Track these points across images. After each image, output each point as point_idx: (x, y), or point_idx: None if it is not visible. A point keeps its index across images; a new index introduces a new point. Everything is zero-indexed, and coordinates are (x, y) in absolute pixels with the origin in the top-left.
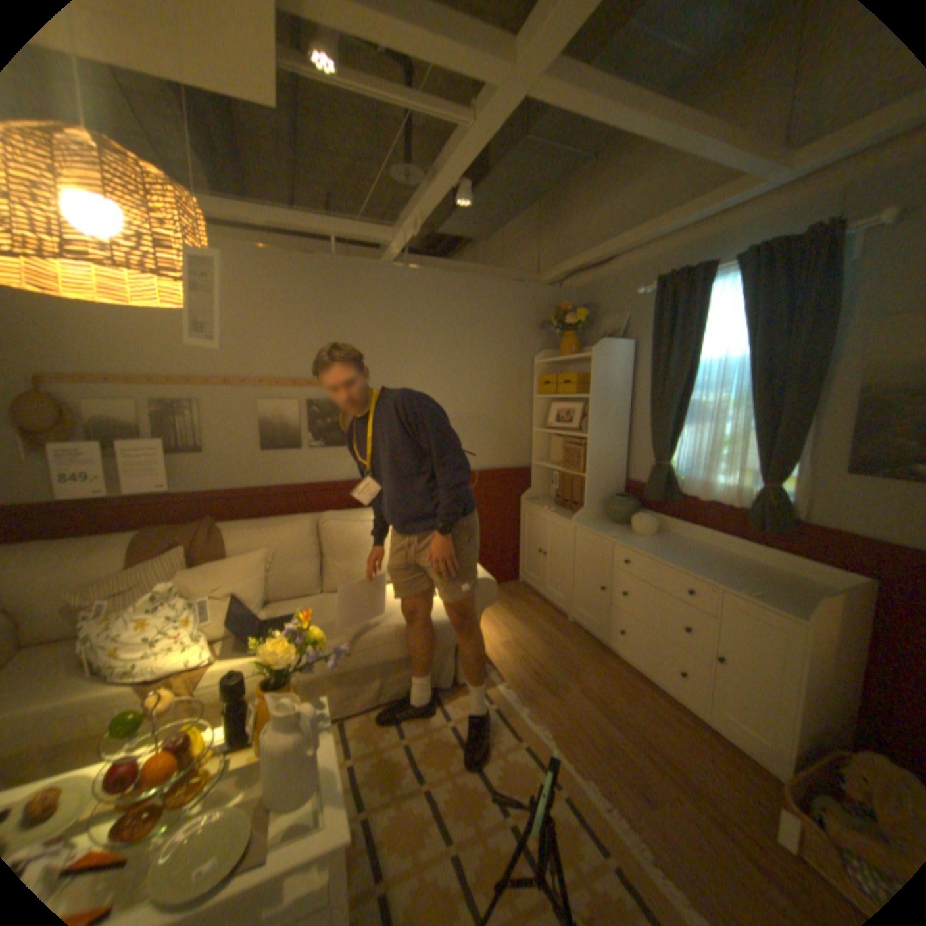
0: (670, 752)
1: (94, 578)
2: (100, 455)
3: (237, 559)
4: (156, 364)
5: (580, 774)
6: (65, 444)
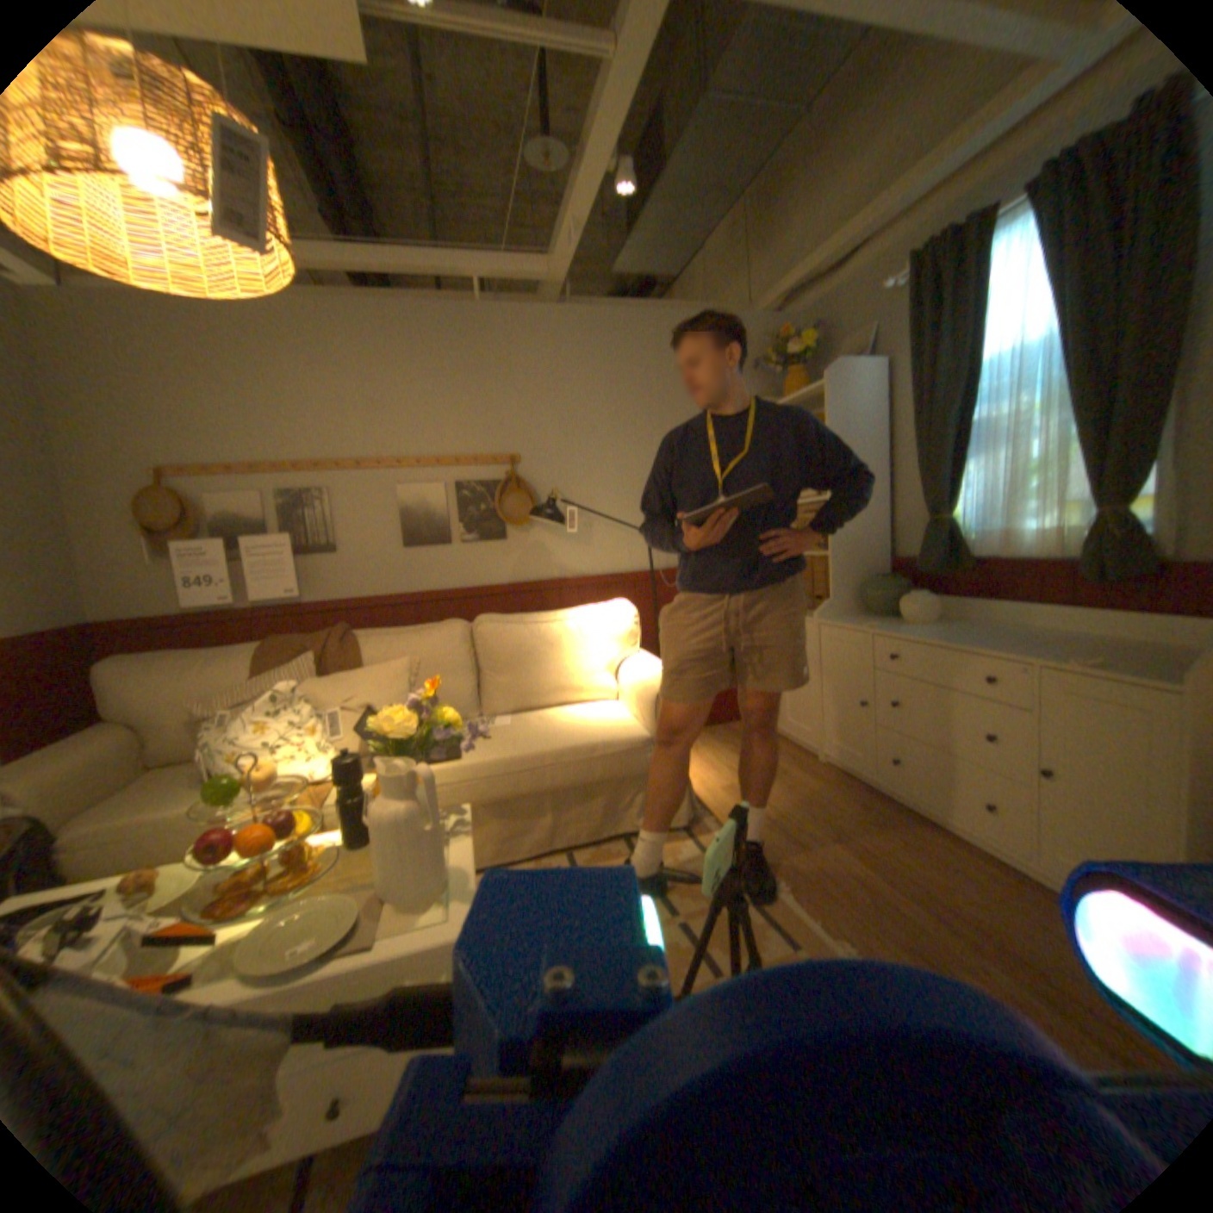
0: (973, 912)
1: (217, 687)
2: (224, 552)
3: (374, 666)
4: (281, 446)
5: (829, 933)
6: (188, 541)
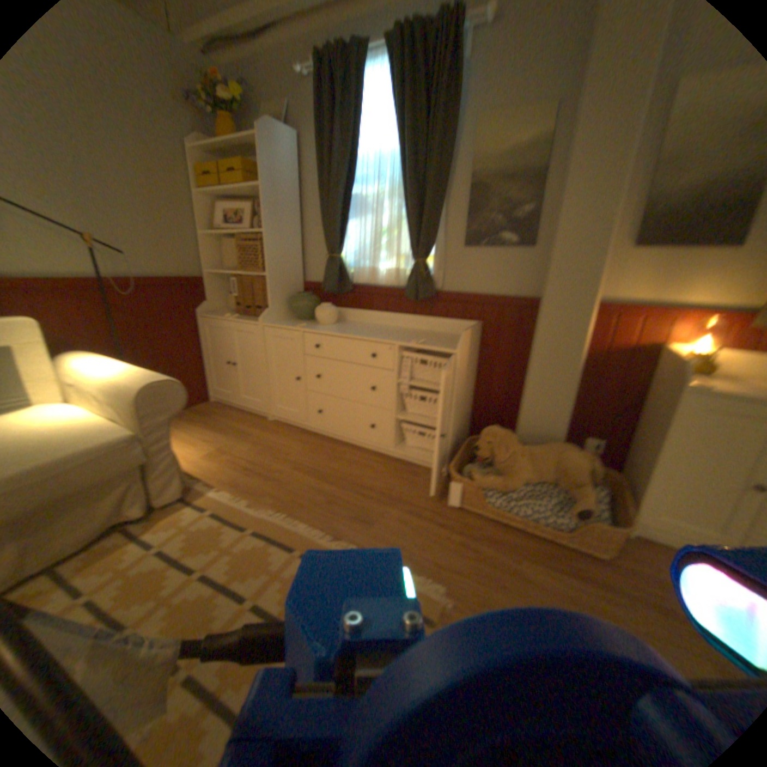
0: (371, 483)
1: None
2: None
3: None
4: None
5: (305, 530)
6: None
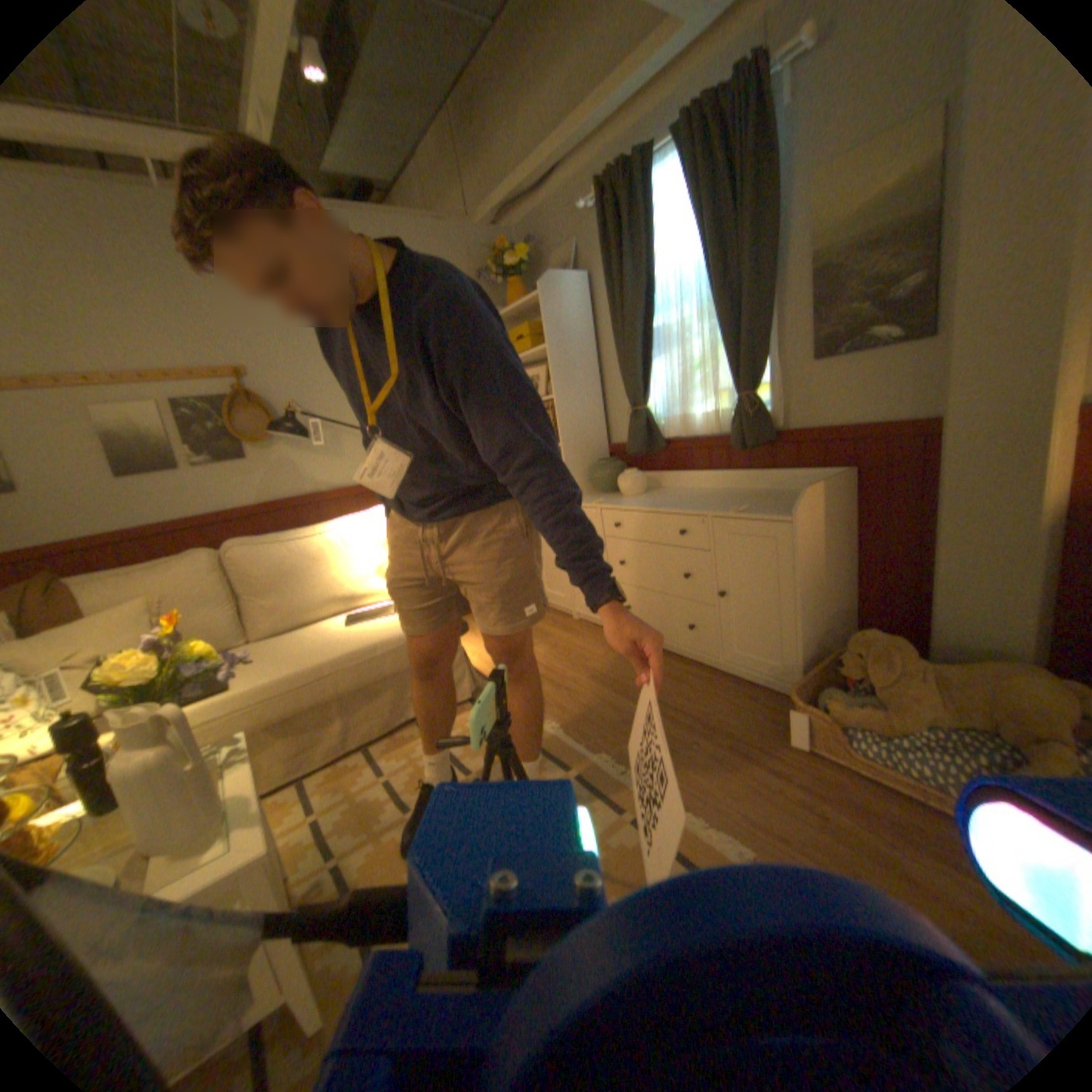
0: (685, 704)
1: None
2: None
3: (99, 613)
4: None
5: (590, 750)
6: None
